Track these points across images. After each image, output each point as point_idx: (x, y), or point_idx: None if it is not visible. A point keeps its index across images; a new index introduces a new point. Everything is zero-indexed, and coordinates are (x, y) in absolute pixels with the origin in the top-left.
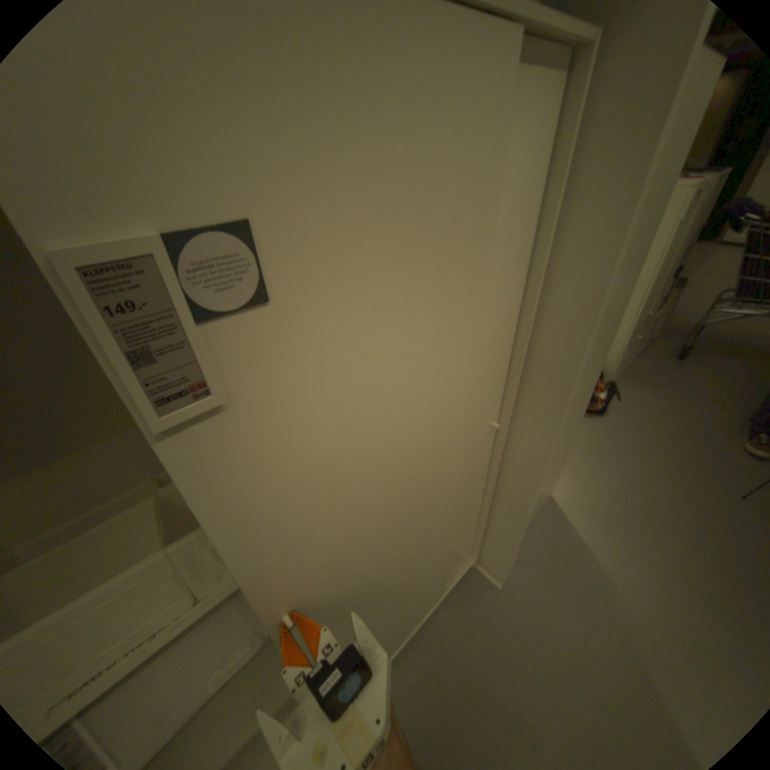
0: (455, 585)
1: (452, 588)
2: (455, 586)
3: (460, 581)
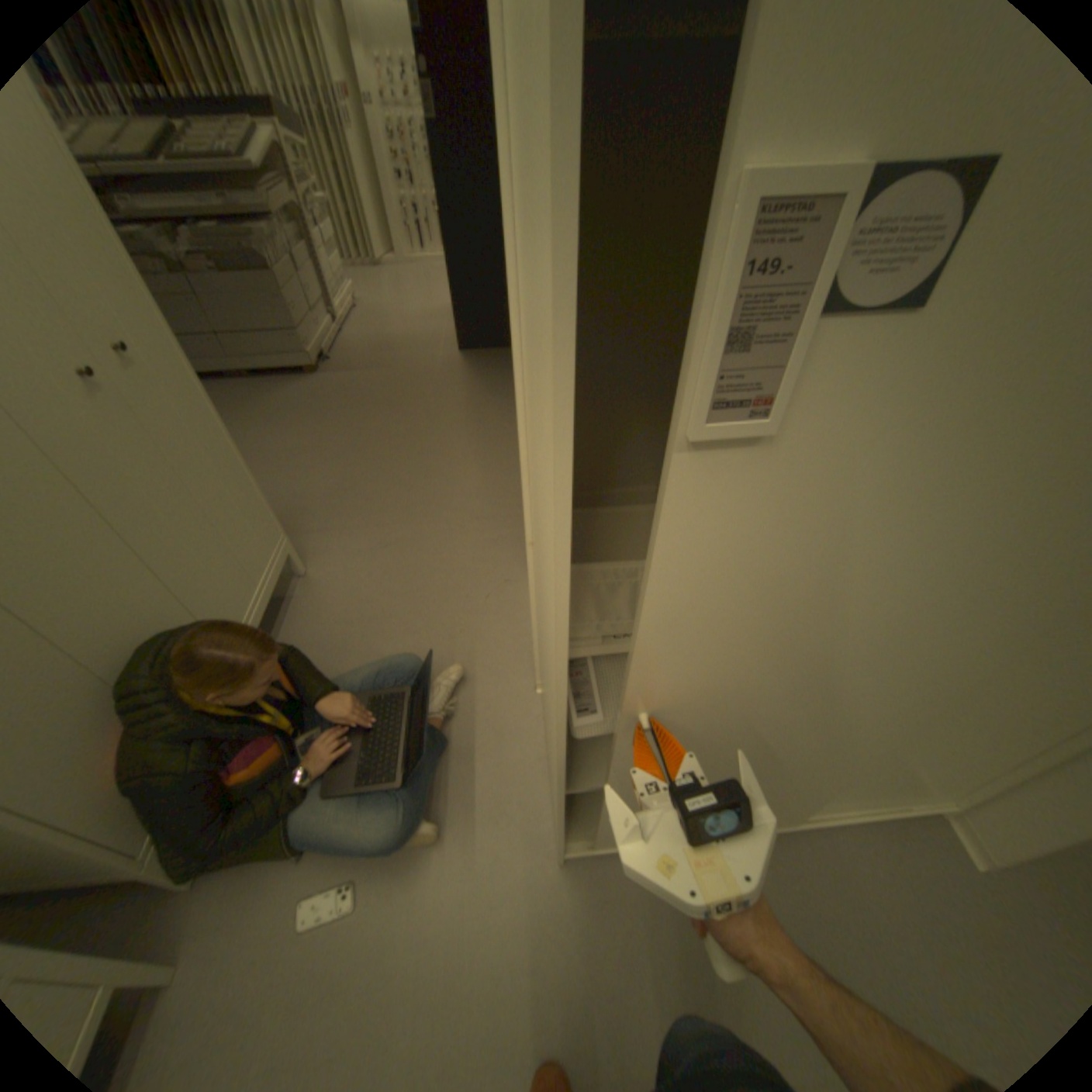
0: (906, 819)
1: (901, 820)
2: (904, 820)
3: (914, 819)
